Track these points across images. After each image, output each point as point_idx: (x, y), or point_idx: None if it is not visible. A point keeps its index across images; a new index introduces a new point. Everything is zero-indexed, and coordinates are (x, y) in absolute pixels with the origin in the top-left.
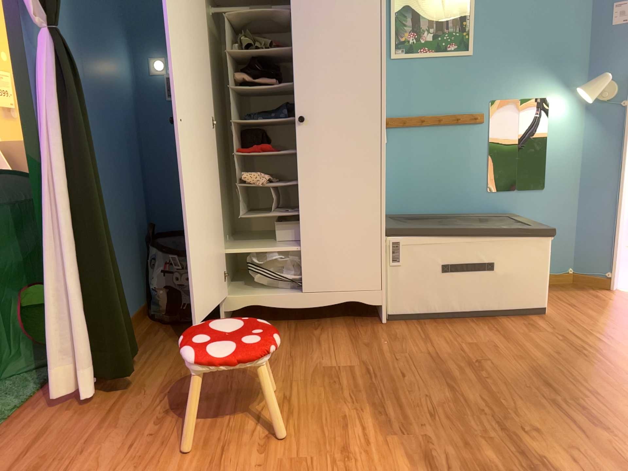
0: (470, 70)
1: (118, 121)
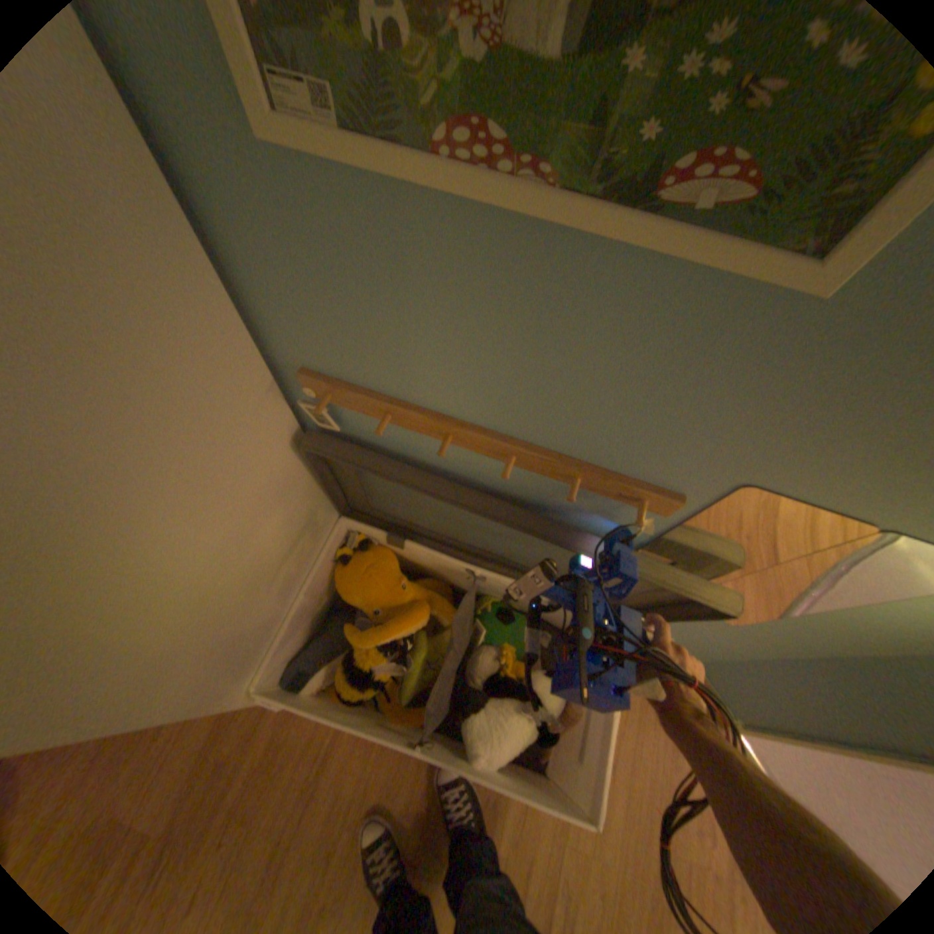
0: (758, 359)
1: None
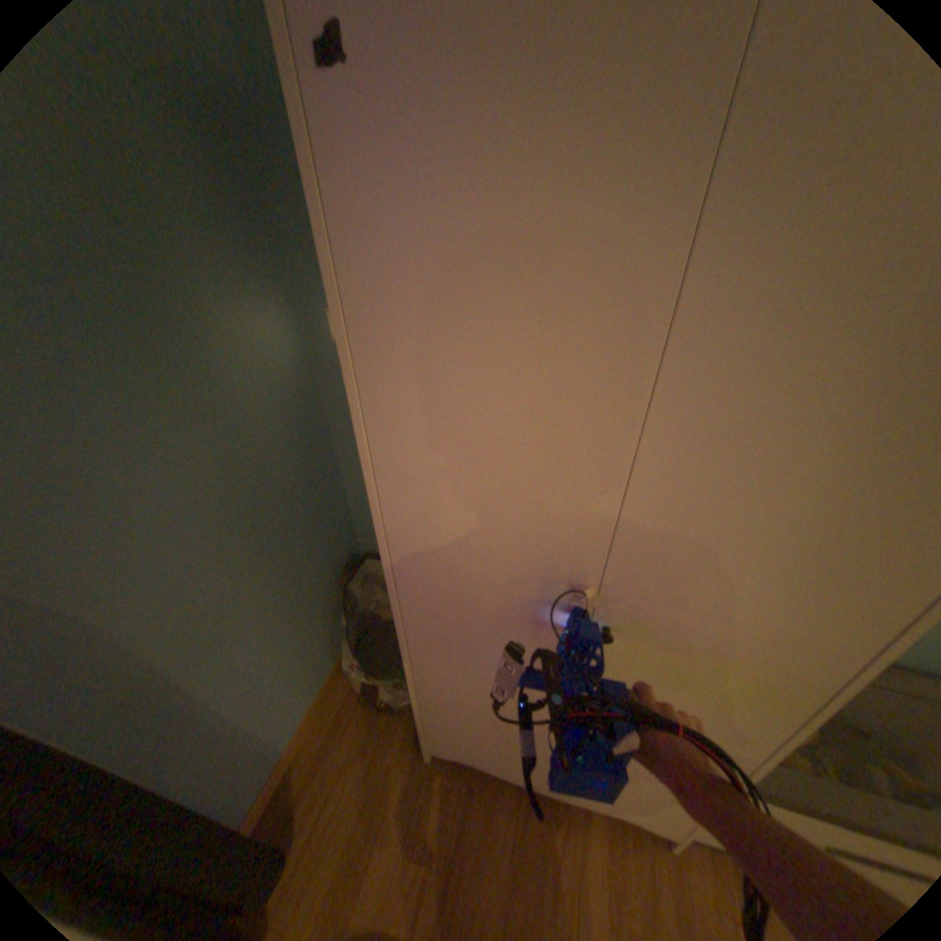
0: None
1: (261, 466)
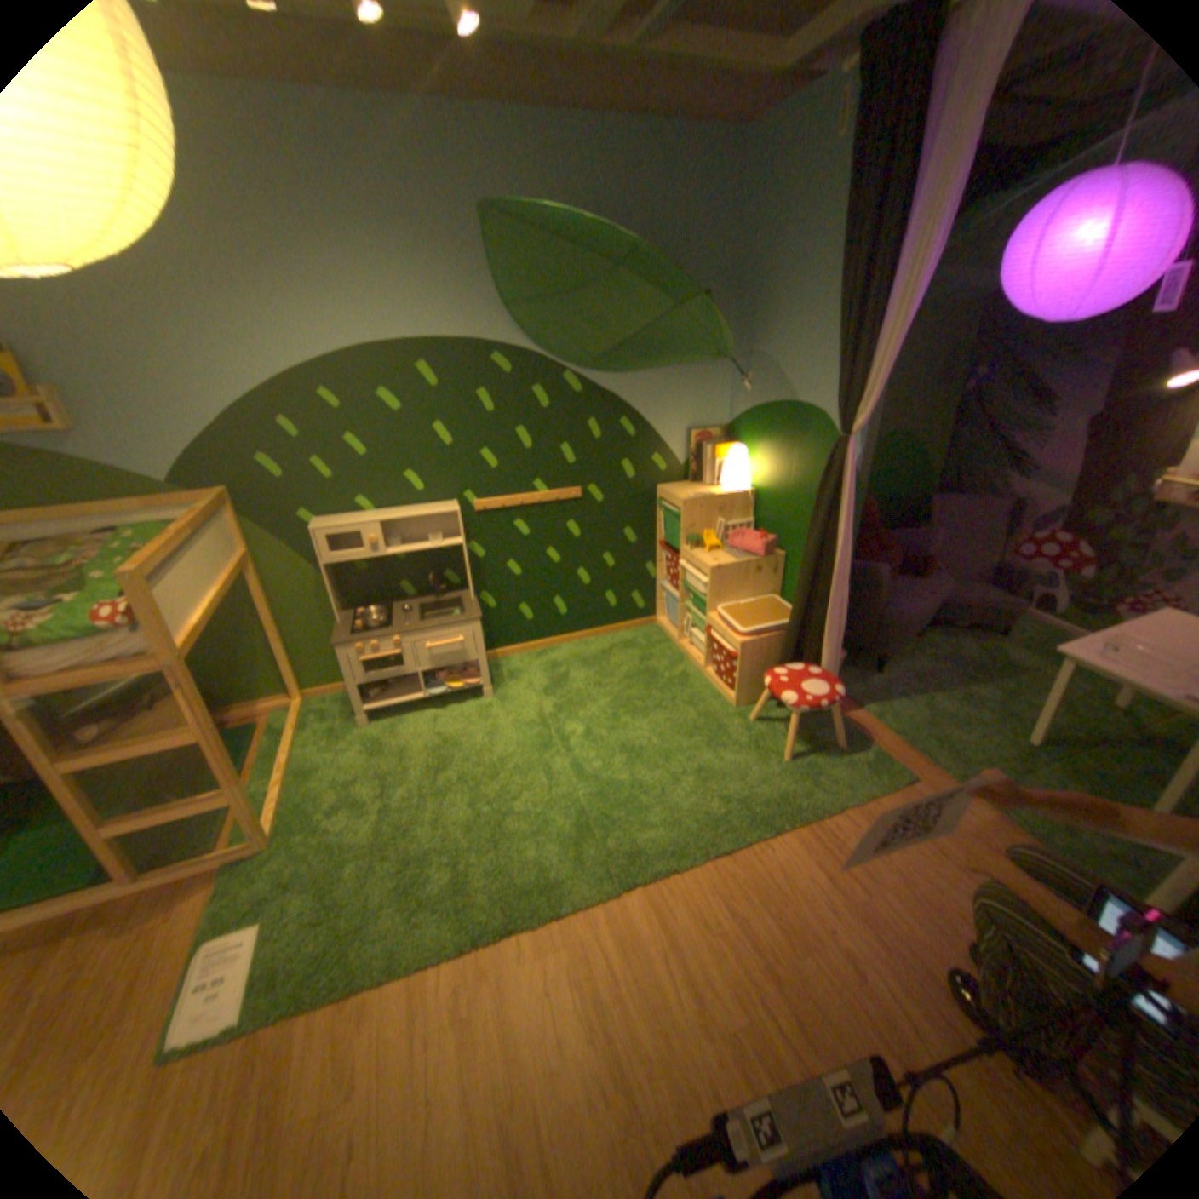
0: None
1: None
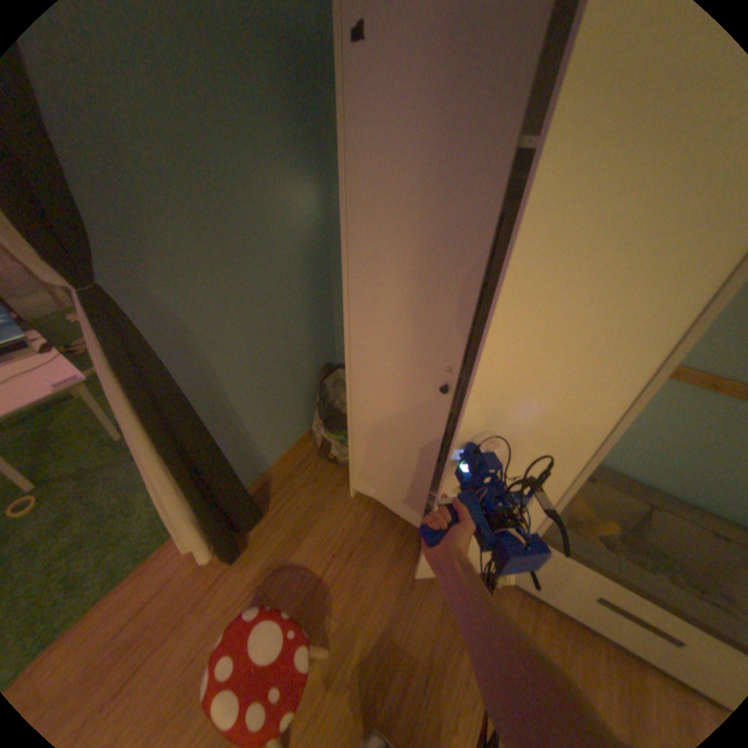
0: None
1: (288, 282)
